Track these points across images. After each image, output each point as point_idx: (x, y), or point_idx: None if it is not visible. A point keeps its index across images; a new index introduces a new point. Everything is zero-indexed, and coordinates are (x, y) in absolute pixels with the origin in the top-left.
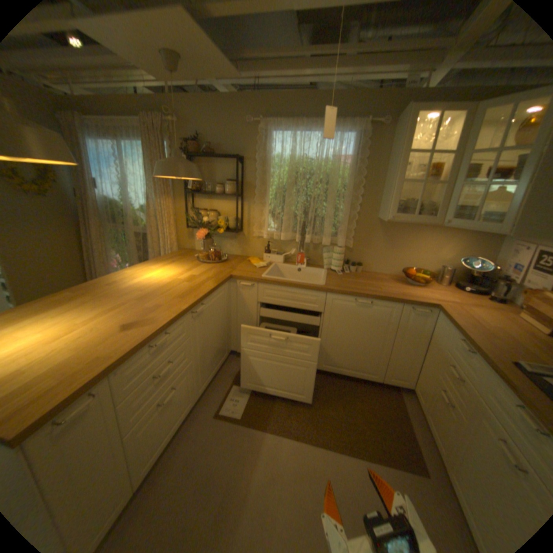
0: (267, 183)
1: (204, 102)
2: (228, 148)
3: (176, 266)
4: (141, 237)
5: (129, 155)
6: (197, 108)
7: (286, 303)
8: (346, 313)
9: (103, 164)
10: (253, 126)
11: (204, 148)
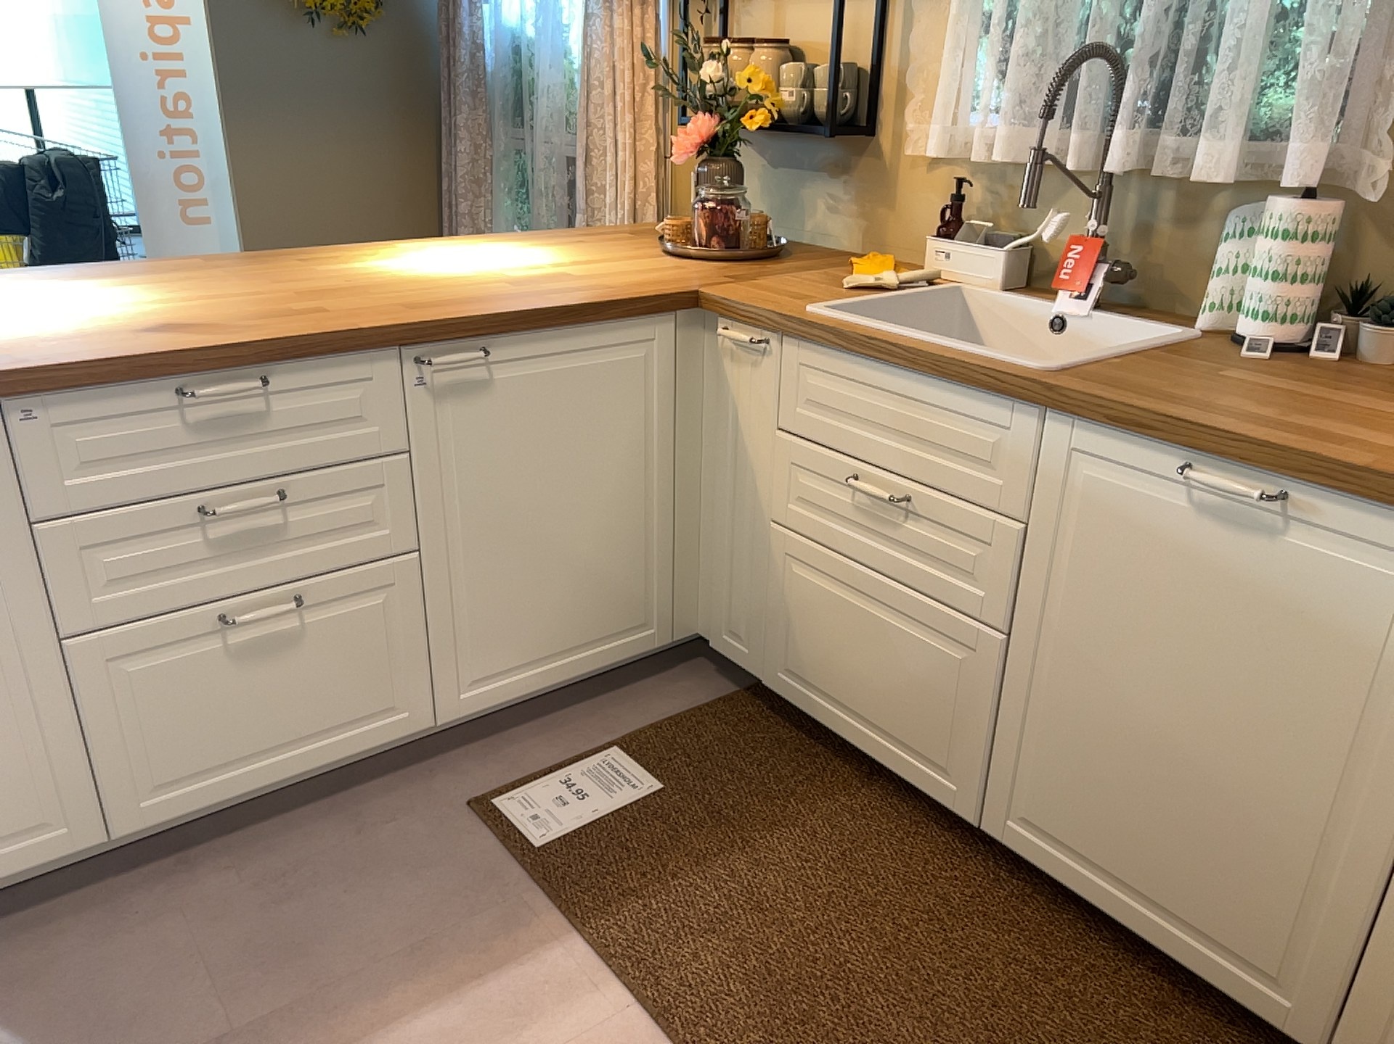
0: None
1: None
2: None
3: (563, 250)
4: (573, 175)
5: None
6: None
7: (876, 450)
8: (1134, 549)
9: None
10: None
11: None
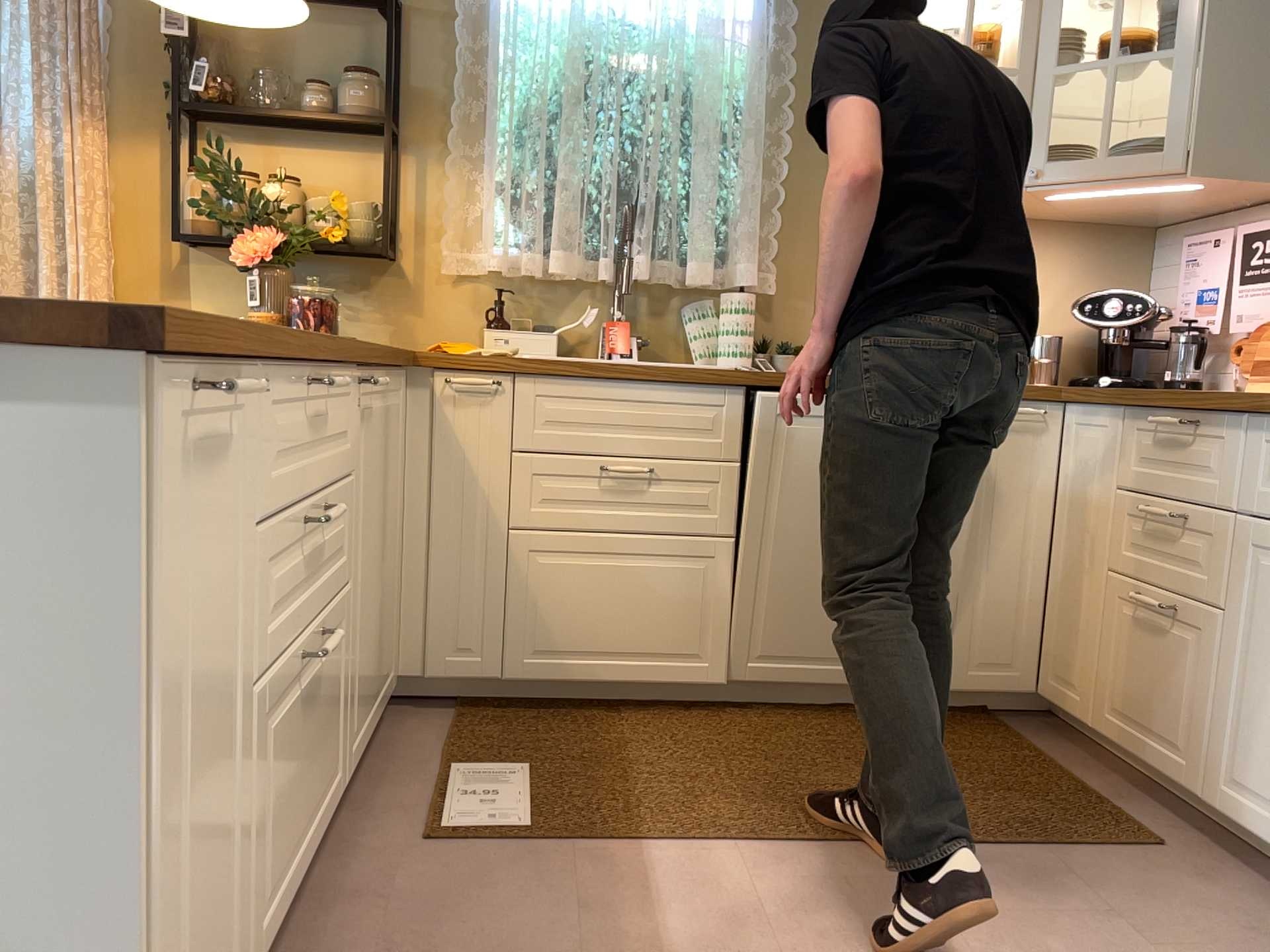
0: (491, 92)
1: None
2: None
3: None
4: None
5: None
6: None
7: (616, 444)
8: (813, 453)
9: None
10: None
11: None
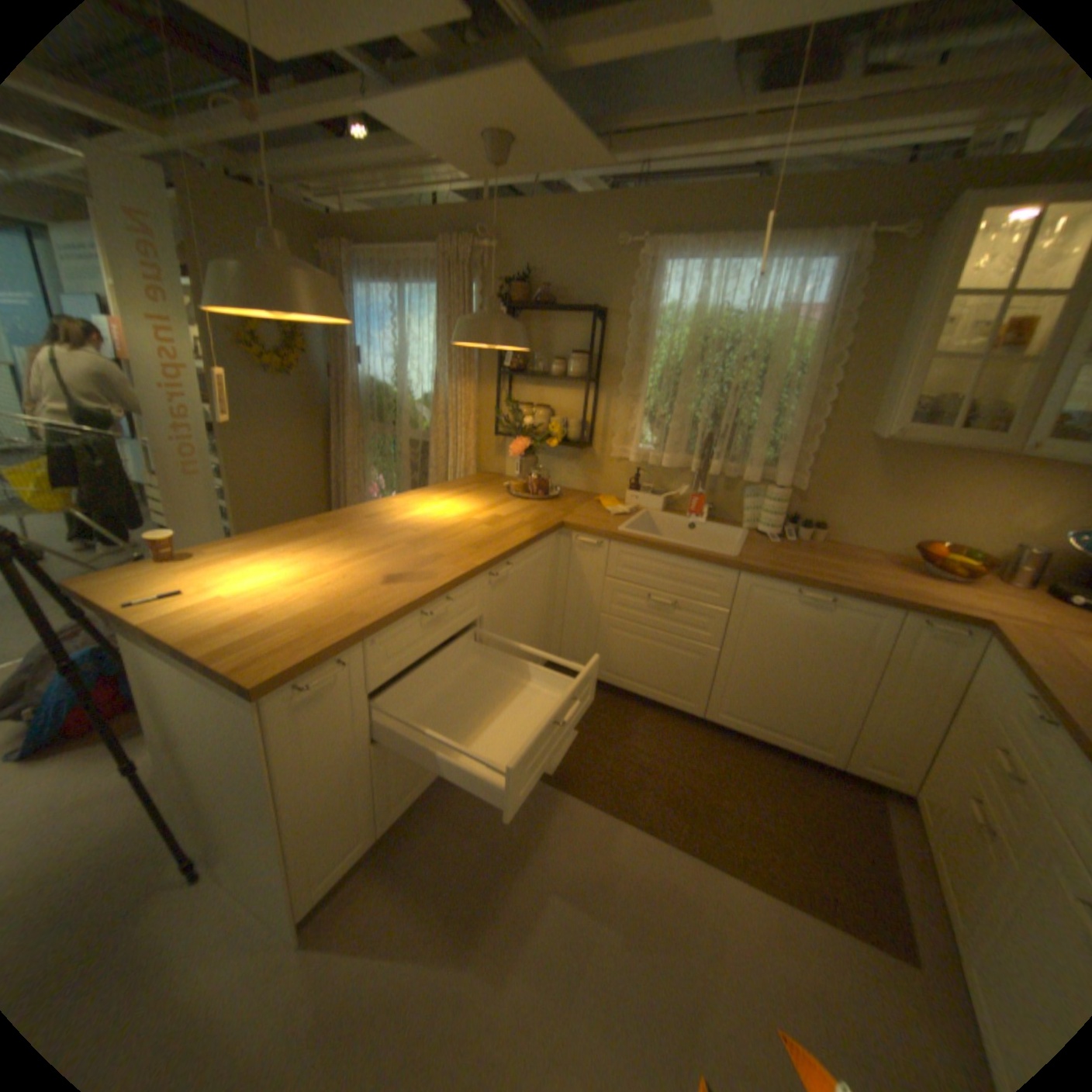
0: (646, 358)
1: (546, 212)
2: (582, 294)
3: (471, 498)
4: (419, 448)
5: (415, 309)
6: (534, 224)
7: (658, 585)
8: (777, 617)
9: (375, 323)
10: (631, 252)
11: (539, 294)
